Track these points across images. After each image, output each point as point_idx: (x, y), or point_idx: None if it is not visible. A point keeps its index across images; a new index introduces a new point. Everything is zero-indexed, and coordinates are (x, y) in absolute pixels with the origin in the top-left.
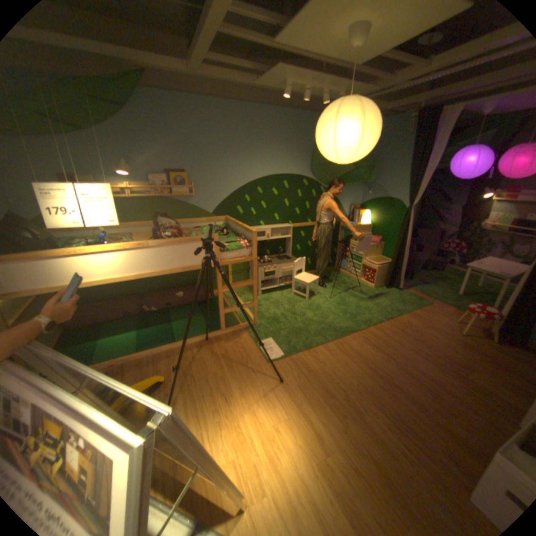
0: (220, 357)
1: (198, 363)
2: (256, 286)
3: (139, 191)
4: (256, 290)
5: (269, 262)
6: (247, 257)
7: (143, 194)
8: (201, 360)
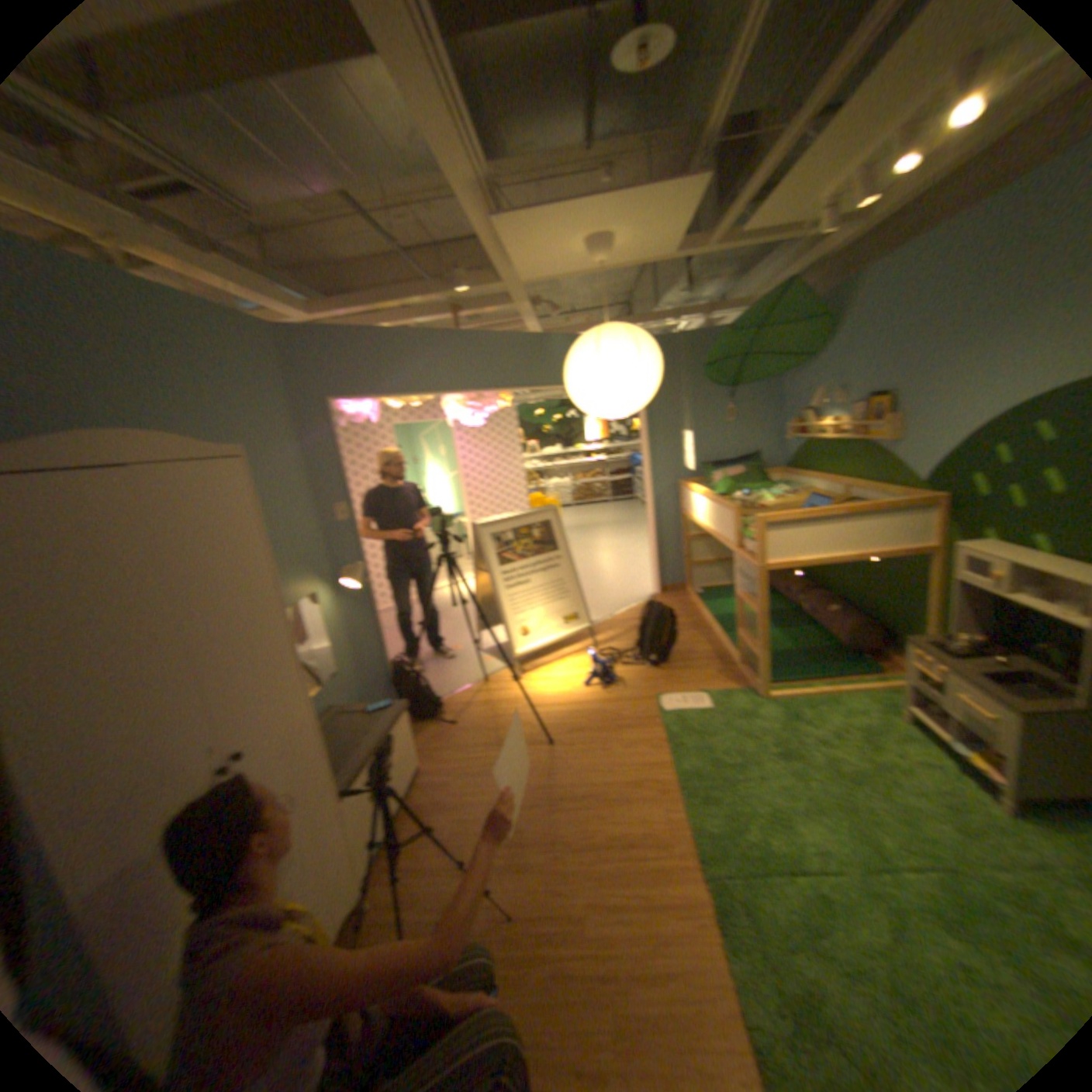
0: (690, 665)
1: (685, 652)
2: (763, 624)
3: (846, 429)
4: (763, 632)
5: (968, 661)
6: (762, 561)
7: (850, 434)
8: (691, 654)
